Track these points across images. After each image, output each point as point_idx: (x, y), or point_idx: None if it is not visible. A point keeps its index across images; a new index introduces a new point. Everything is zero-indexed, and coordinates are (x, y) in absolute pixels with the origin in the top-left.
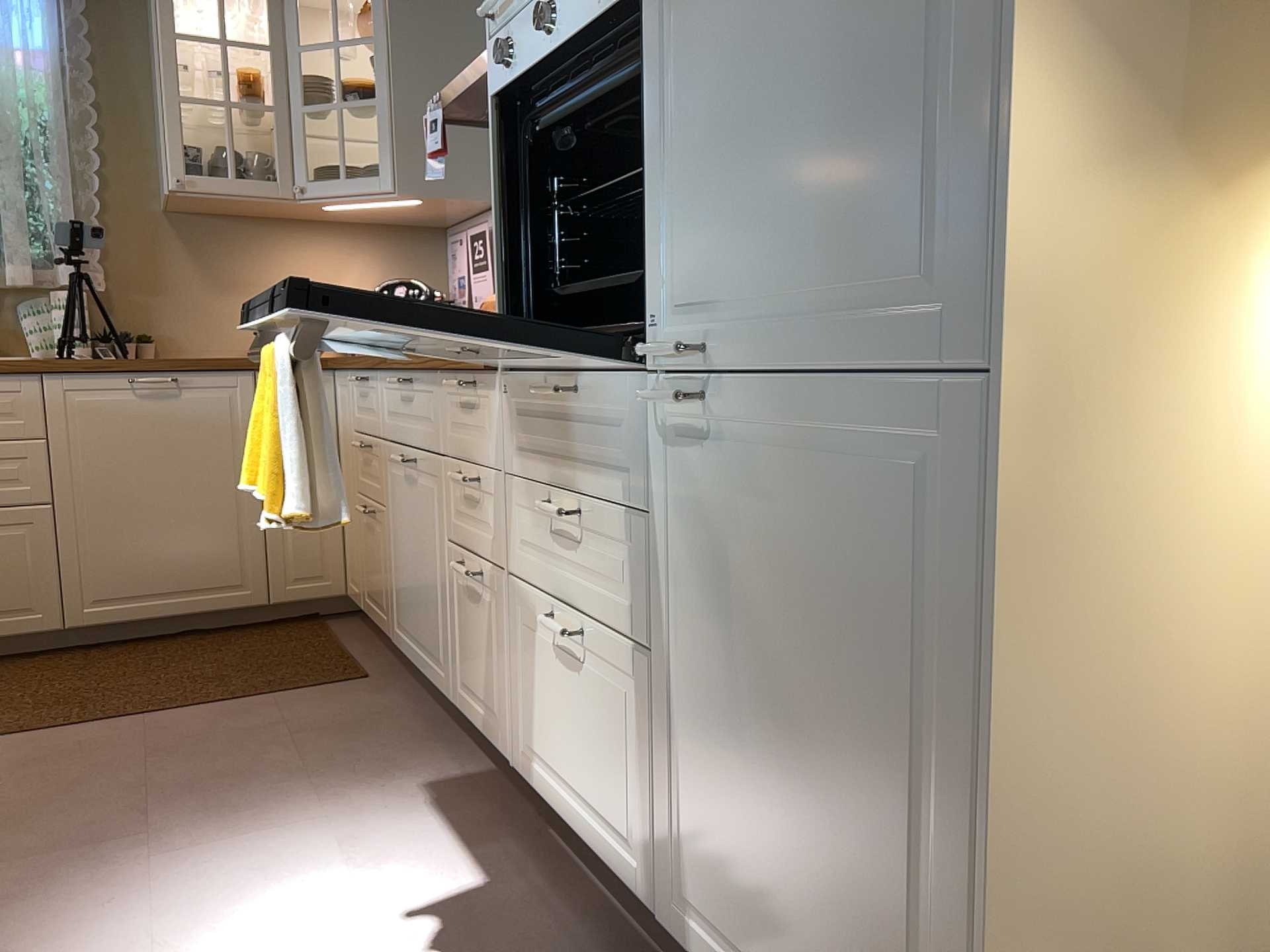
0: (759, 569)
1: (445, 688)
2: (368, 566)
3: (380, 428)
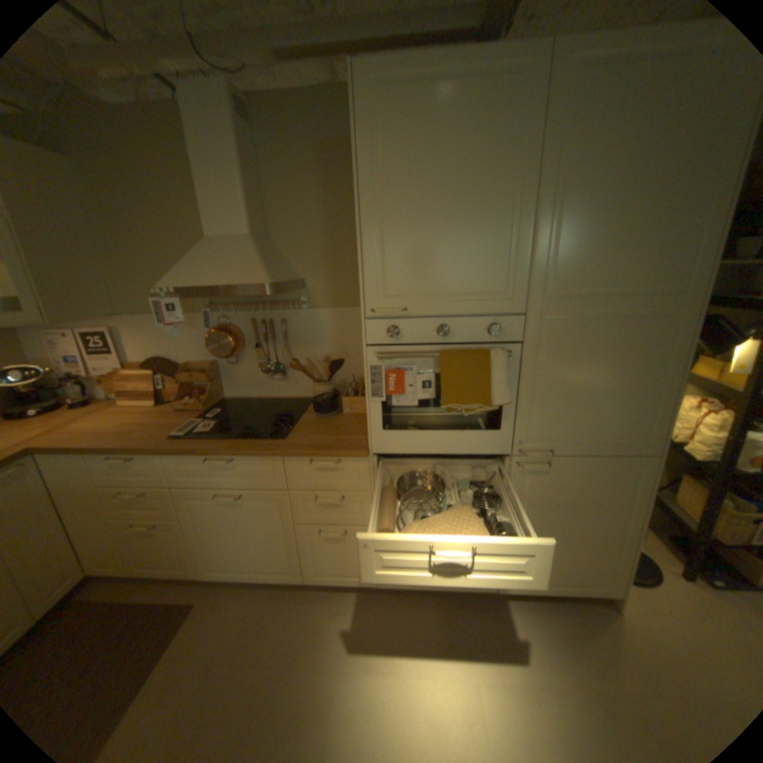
0: (564, 500)
1: (292, 580)
2: (141, 554)
3: (164, 484)
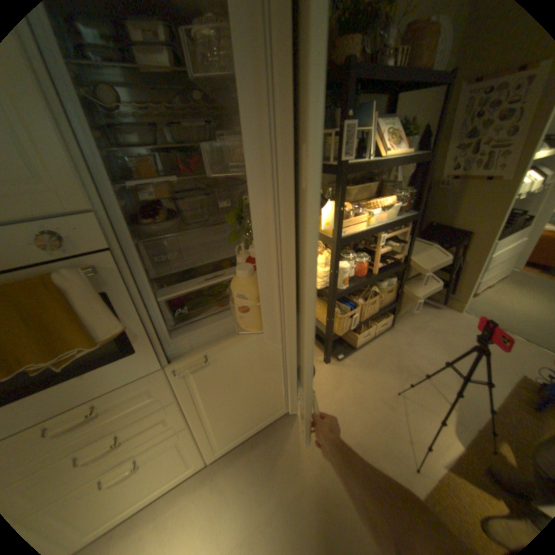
0: (231, 376)
1: None
2: None
3: None
